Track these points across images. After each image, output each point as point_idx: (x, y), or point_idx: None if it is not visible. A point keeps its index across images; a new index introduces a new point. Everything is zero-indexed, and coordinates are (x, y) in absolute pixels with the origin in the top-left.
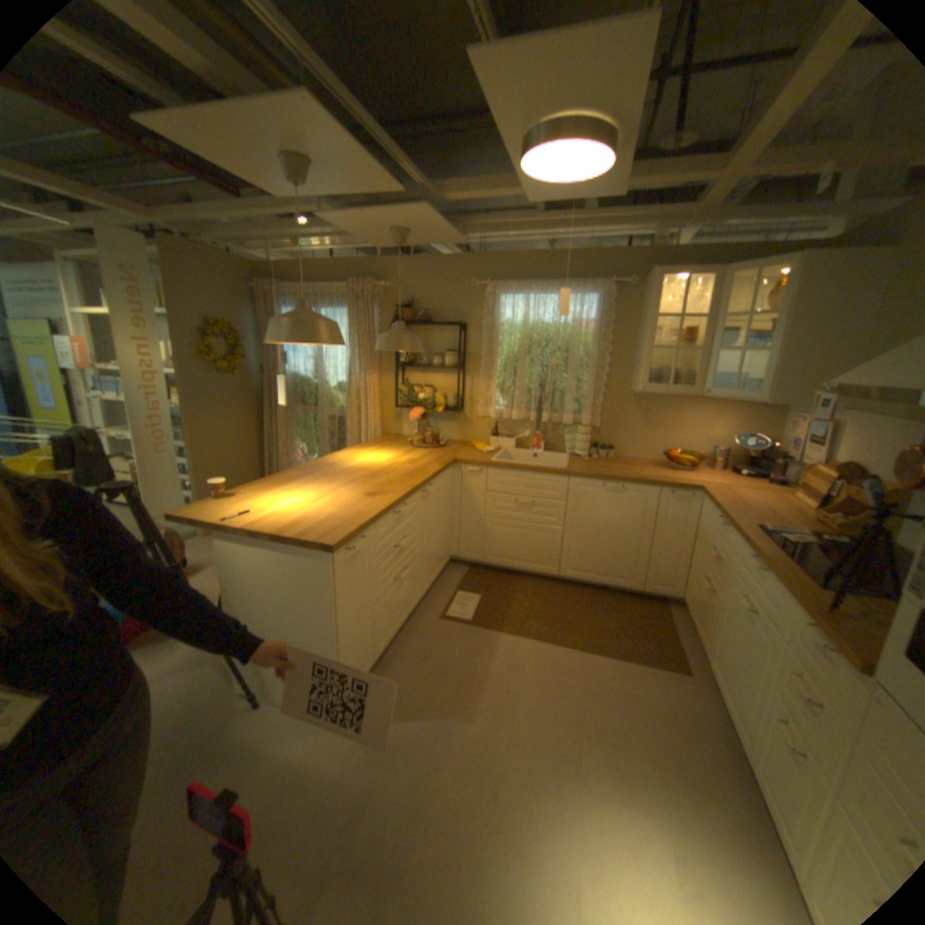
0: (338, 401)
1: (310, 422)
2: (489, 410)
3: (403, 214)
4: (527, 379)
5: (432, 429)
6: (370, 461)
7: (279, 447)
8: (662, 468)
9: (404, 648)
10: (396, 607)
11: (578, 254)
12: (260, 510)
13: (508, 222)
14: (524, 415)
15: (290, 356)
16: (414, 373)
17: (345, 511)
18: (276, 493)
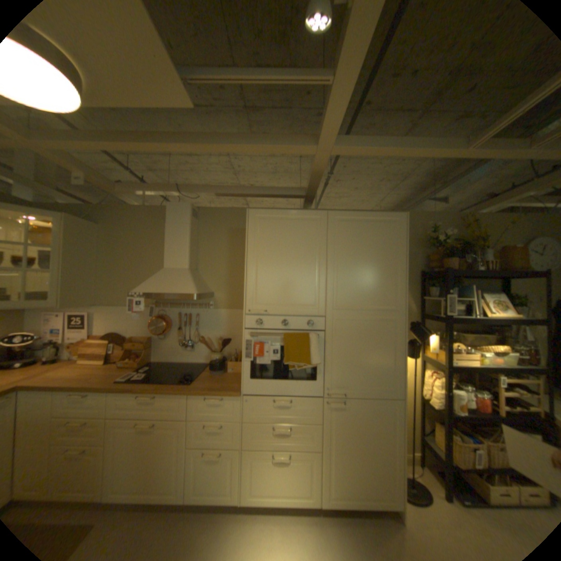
0: None
1: None
2: None
3: None
4: None
5: None
6: None
7: None
8: None
9: None
10: None
11: None
12: None
13: None
14: None
15: None
16: None
17: None
18: None
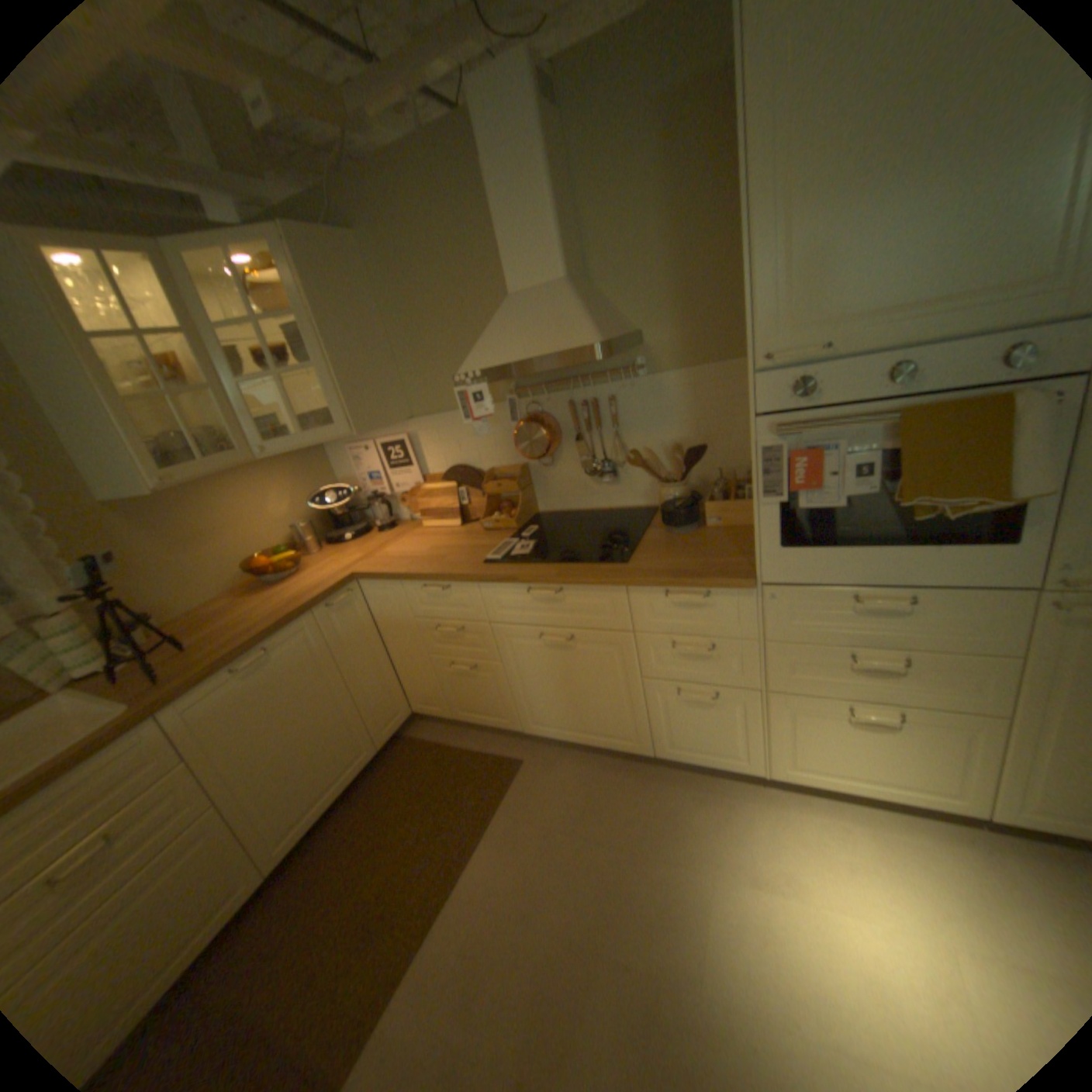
0: None
1: None
2: None
3: None
4: None
5: None
6: None
7: None
8: (259, 592)
9: None
10: None
11: None
12: None
13: None
14: None
15: None
16: None
17: None
18: None
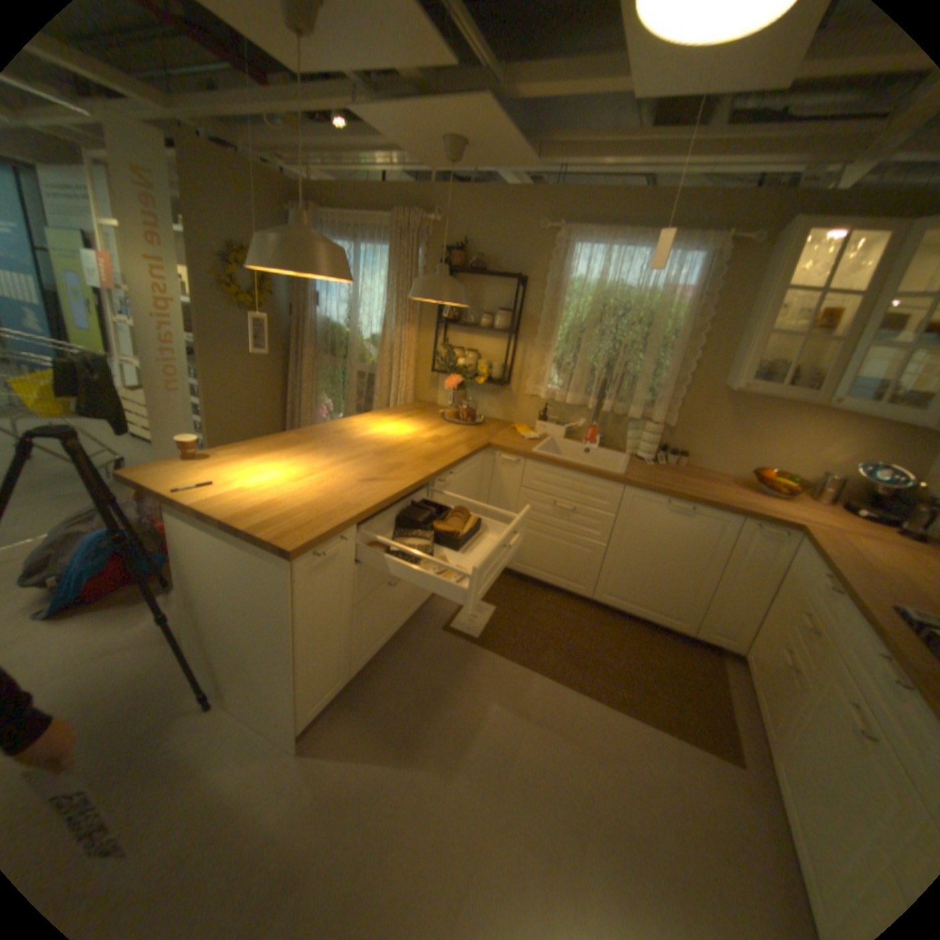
0: (370, 355)
1: (338, 376)
2: (540, 388)
3: (458, 109)
4: (593, 355)
5: (470, 401)
6: (387, 433)
7: (302, 400)
8: (749, 490)
9: (392, 661)
10: (387, 615)
11: (688, 193)
12: (227, 483)
13: (600, 139)
14: (582, 400)
15: (323, 298)
16: (457, 333)
17: (328, 499)
18: (259, 461)
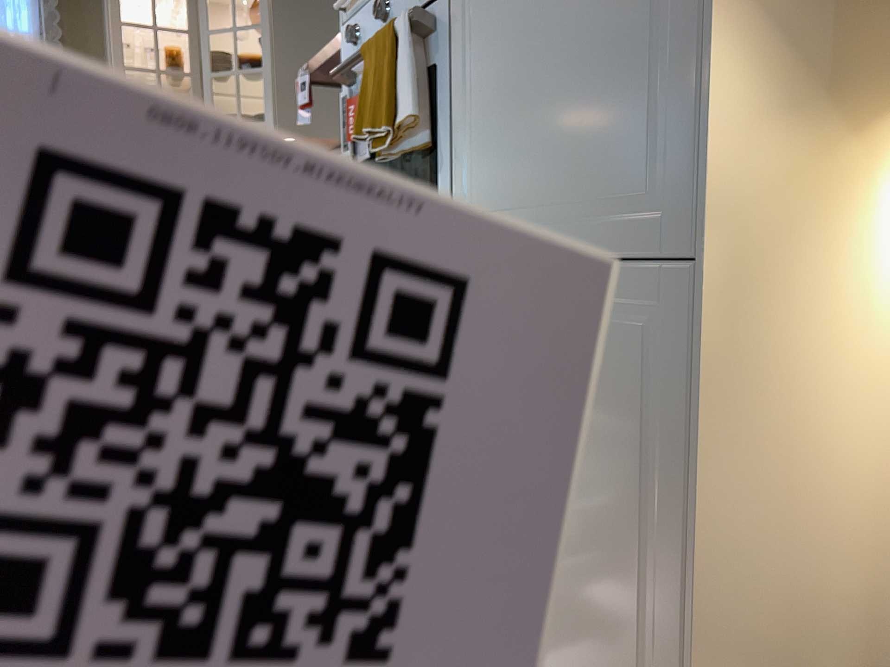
0: None
1: None
2: None
3: None
4: None
5: None
6: None
7: None
8: None
9: None
10: None
11: None
12: None
13: None
14: None
15: None
16: None
17: None
18: None
